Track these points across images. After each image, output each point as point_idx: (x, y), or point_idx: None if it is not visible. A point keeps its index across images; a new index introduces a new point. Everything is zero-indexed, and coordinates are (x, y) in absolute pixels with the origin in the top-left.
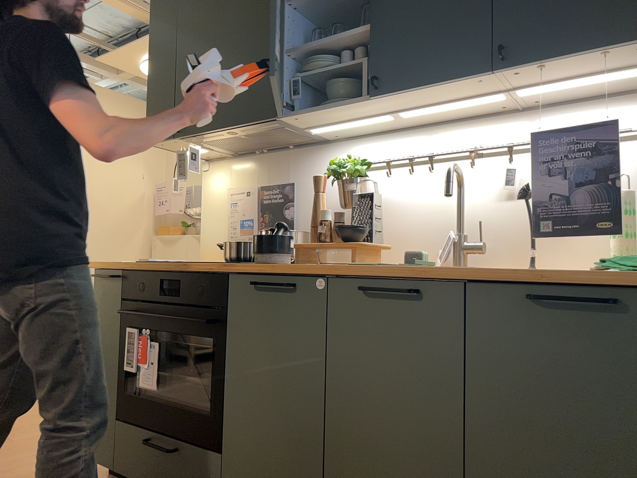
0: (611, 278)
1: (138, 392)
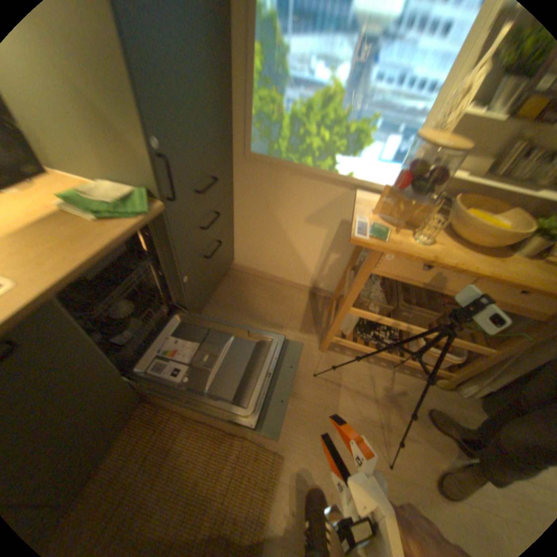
0: (127, 226)
1: None
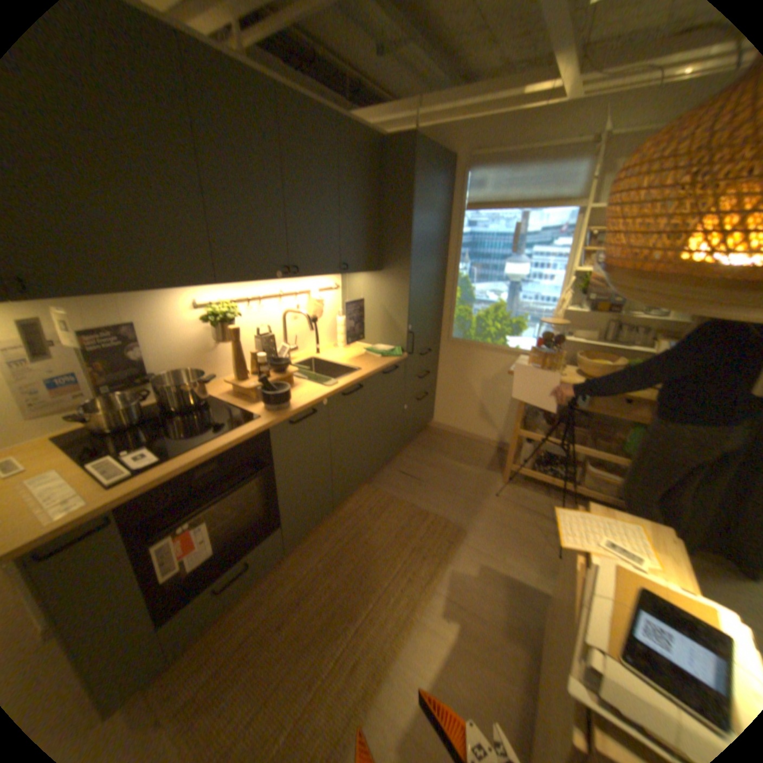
0: (393, 361)
1: (162, 590)
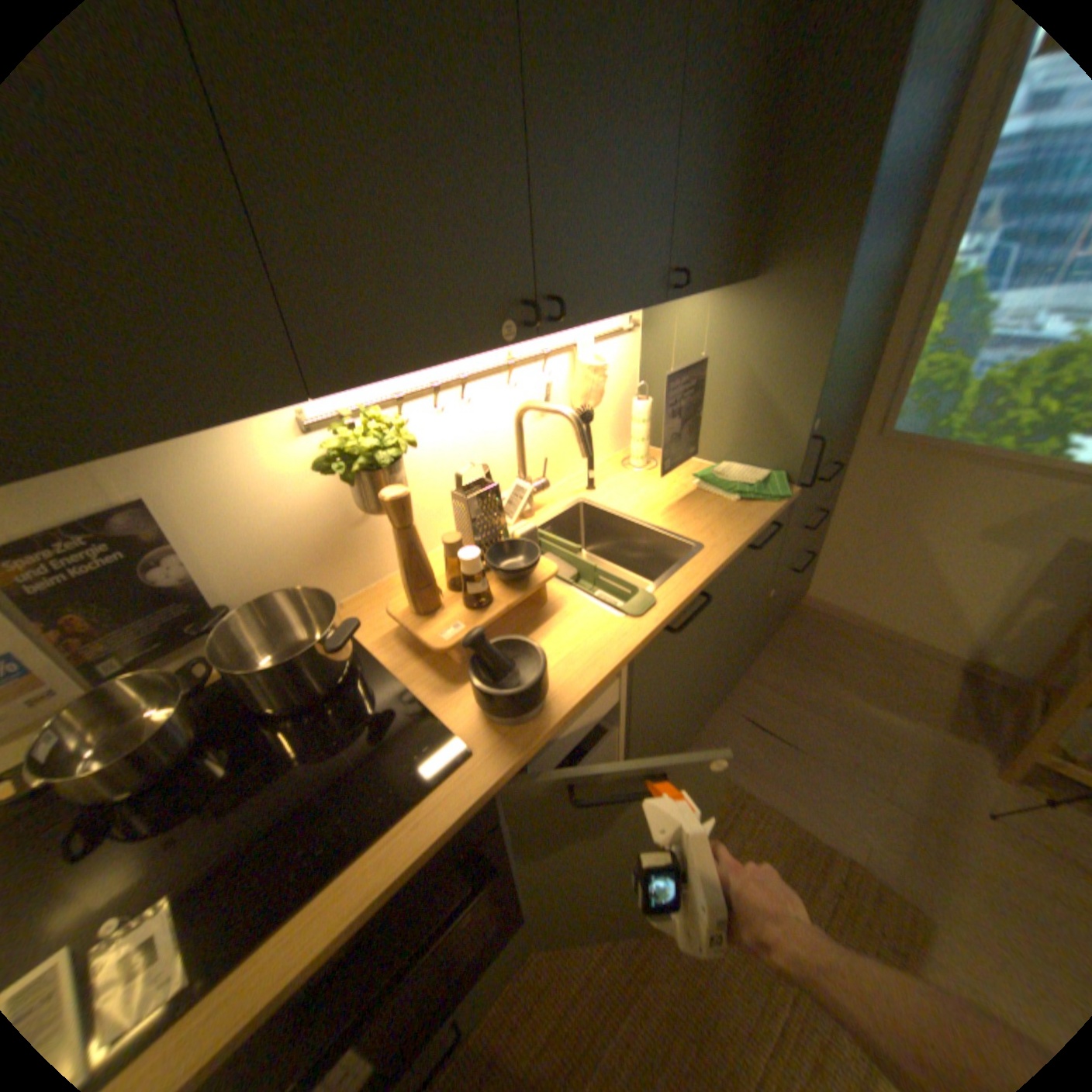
0: (770, 510)
1: None
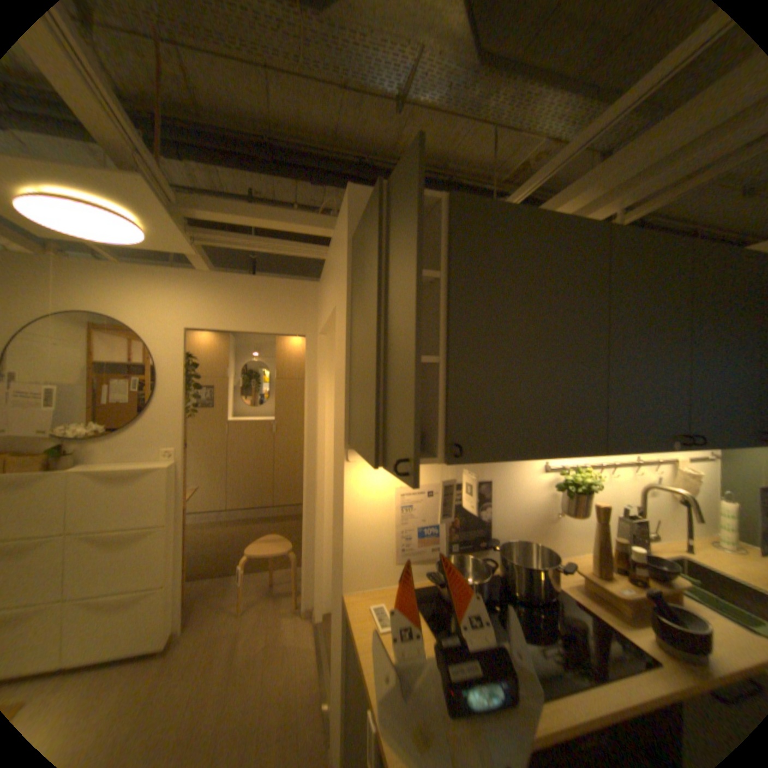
0: None
1: None
